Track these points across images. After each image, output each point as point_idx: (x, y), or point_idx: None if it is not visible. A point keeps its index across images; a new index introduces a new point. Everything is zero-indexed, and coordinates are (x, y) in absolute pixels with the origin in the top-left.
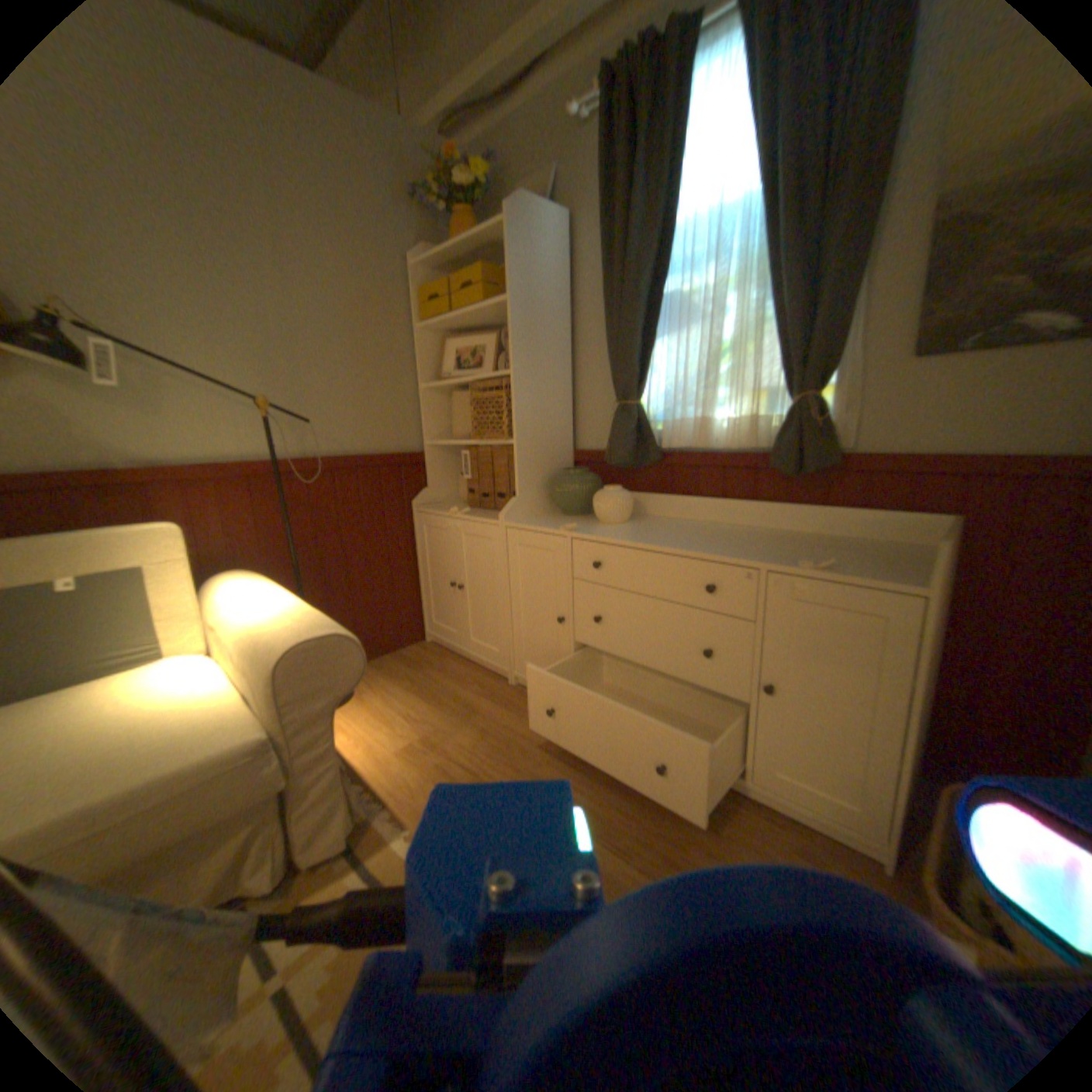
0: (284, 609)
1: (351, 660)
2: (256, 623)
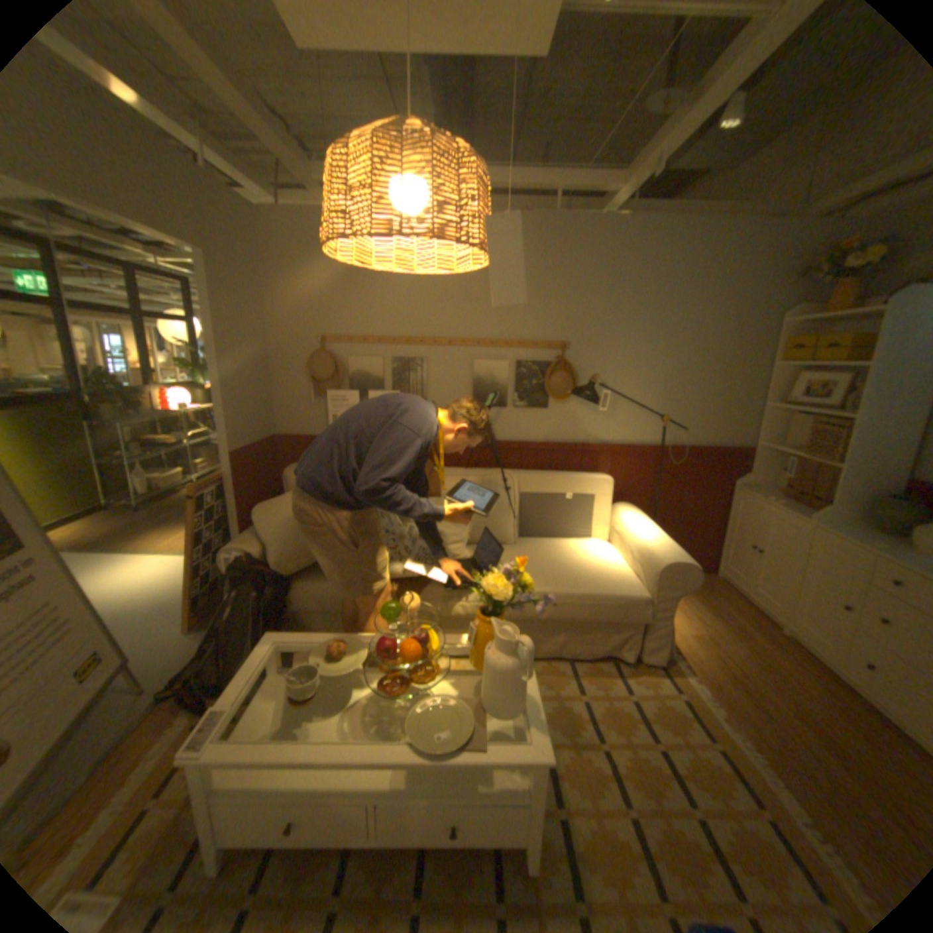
0: (661, 539)
1: (696, 580)
2: (648, 542)
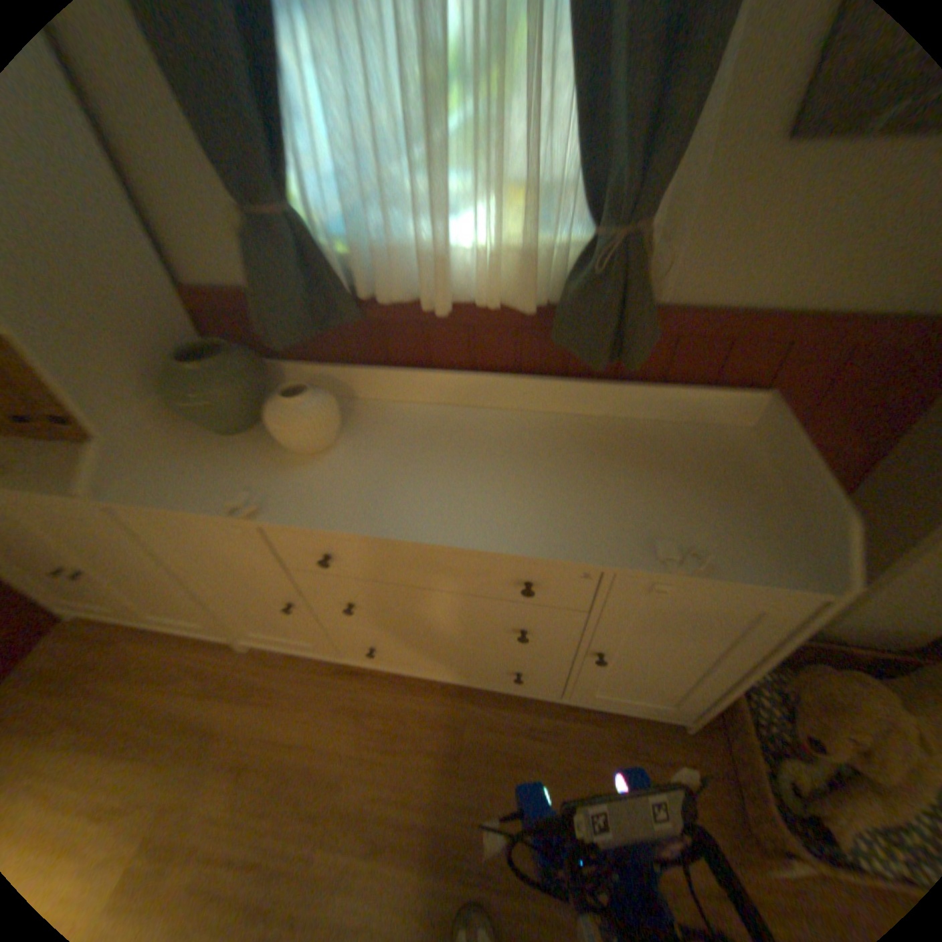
0: None
1: None
2: None
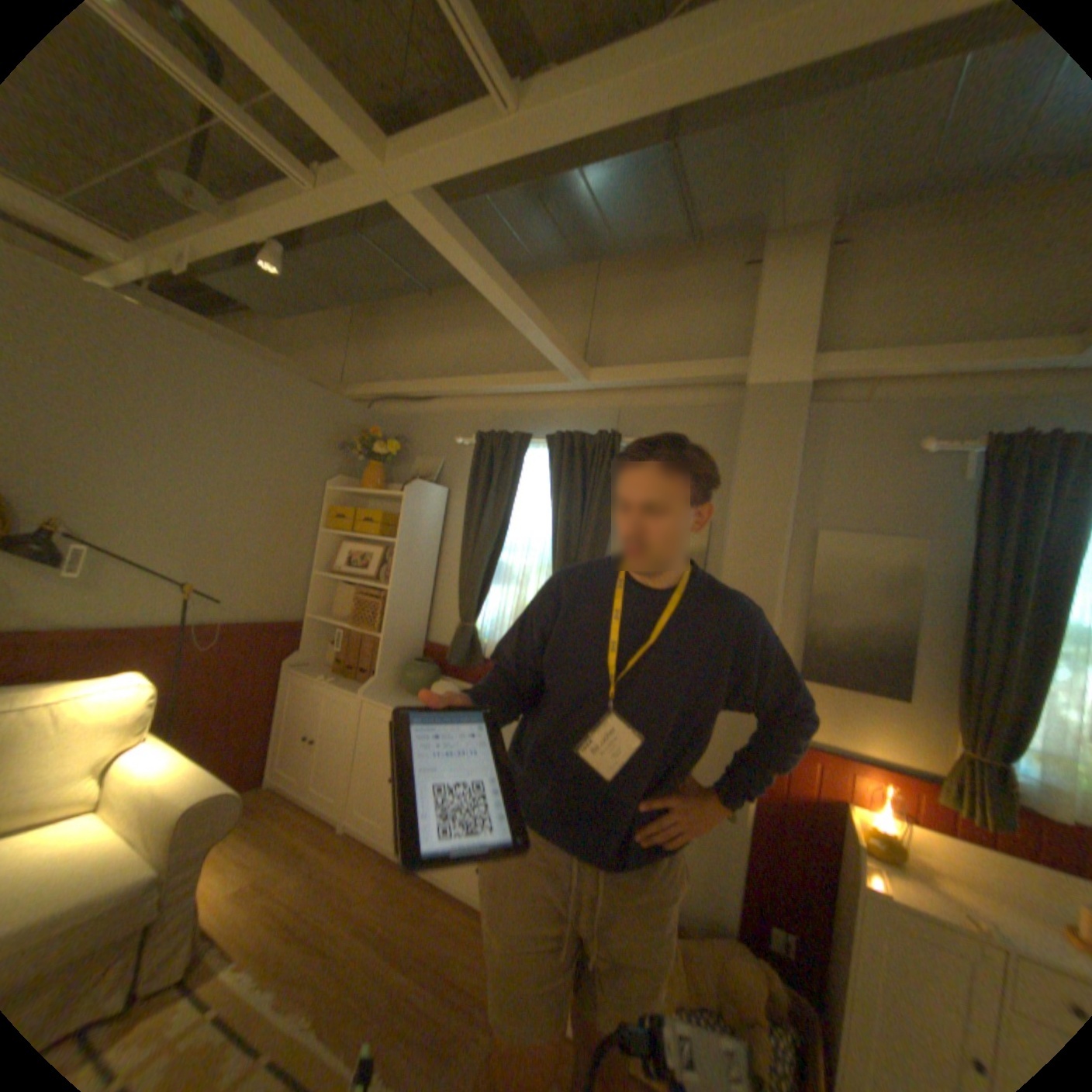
0: (177, 771)
1: (230, 816)
2: (153, 783)
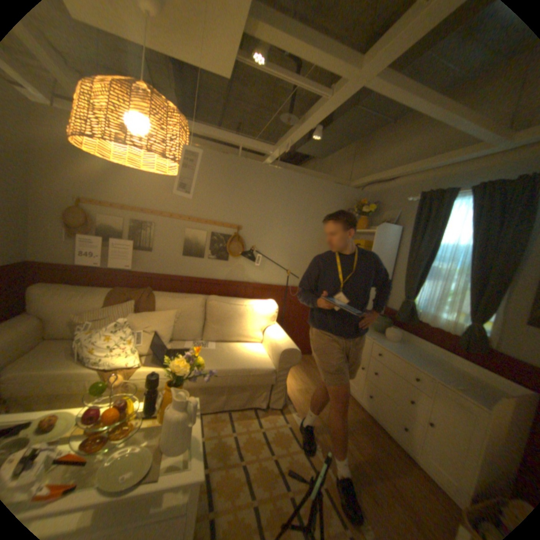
0: (282, 337)
1: (297, 358)
2: (275, 338)
